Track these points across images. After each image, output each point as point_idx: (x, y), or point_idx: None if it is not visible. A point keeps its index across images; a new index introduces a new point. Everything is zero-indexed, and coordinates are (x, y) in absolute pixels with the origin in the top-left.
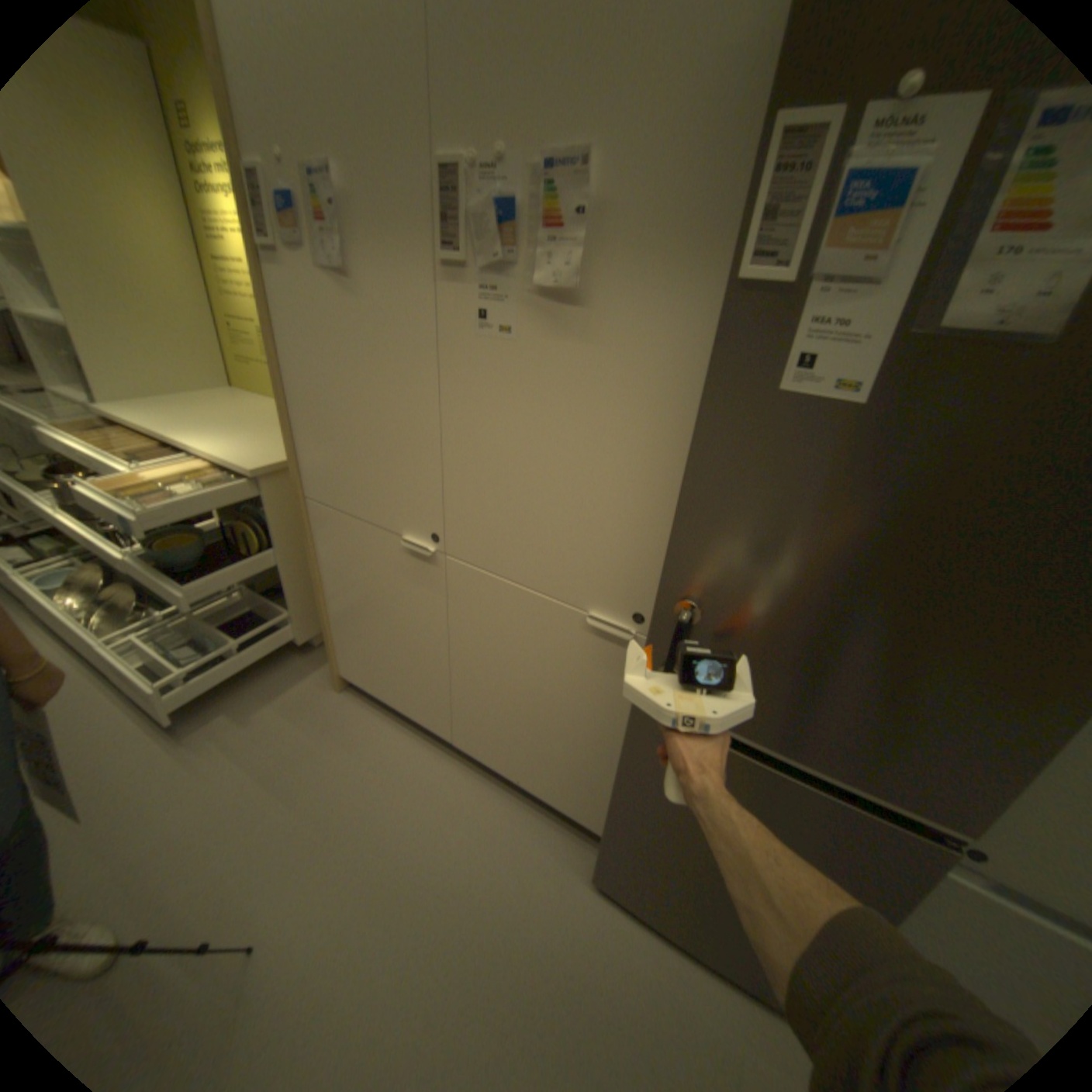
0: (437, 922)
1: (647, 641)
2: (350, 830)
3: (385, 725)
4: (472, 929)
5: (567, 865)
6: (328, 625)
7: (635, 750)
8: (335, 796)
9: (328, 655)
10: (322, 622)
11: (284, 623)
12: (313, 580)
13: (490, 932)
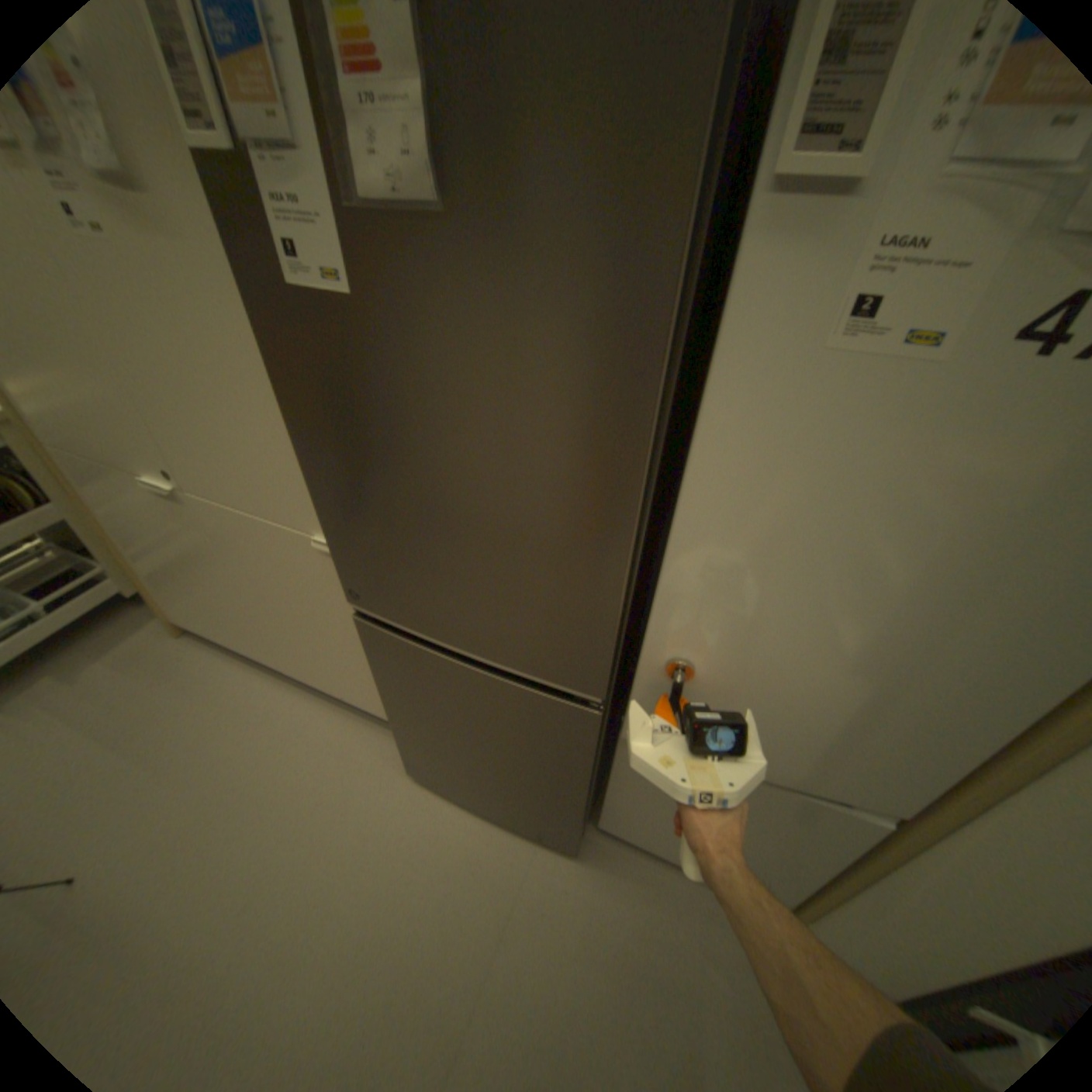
0: (259, 828)
1: (334, 559)
2: (179, 763)
3: (224, 663)
4: (293, 828)
5: (390, 762)
6: (135, 575)
7: (376, 660)
8: (167, 735)
9: (150, 604)
10: (127, 573)
11: (105, 578)
12: (97, 532)
13: (309, 827)
